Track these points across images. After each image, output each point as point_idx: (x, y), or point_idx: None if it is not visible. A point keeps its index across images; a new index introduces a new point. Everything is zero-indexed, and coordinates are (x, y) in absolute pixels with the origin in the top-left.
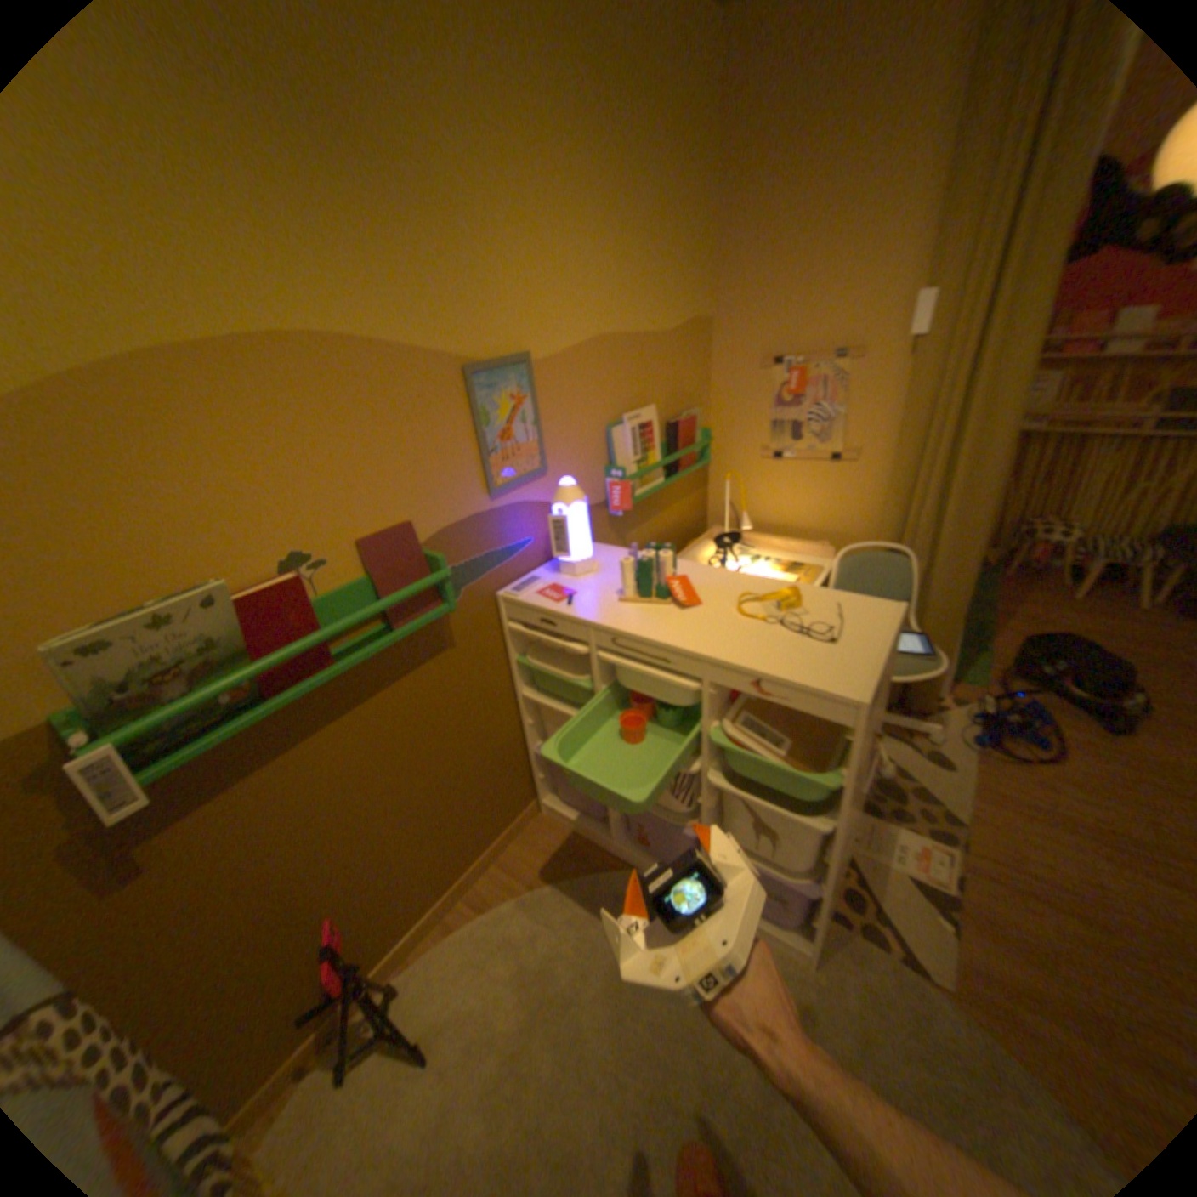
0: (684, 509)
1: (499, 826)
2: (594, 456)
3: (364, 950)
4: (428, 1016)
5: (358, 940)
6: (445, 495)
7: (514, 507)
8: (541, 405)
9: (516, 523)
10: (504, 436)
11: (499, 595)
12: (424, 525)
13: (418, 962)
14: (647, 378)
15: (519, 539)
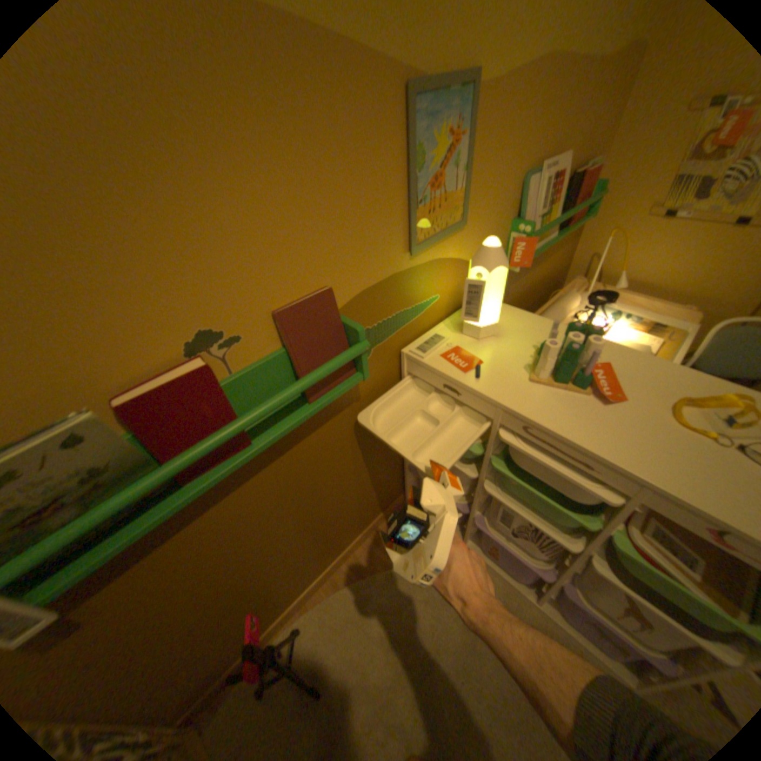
0: (557, 260)
1: (375, 514)
2: (507, 207)
3: (275, 607)
4: (320, 657)
5: (271, 603)
6: (367, 254)
7: (428, 264)
8: (476, 144)
9: (428, 281)
10: (435, 182)
11: (402, 352)
12: (343, 288)
13: (313, 609)
14: (573, 117)
15: (427, 296)
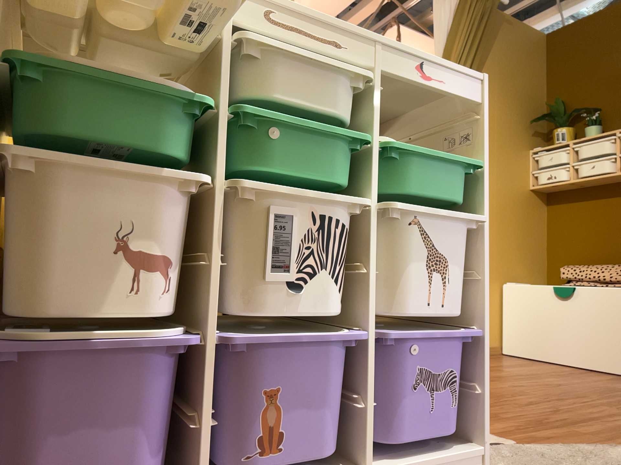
0: None
1: None
2: None
3: None
4: None
5: None
6: None
7: None
8: None
9: None
10: None
11: None
12: None
13: None
14: None
15: None
